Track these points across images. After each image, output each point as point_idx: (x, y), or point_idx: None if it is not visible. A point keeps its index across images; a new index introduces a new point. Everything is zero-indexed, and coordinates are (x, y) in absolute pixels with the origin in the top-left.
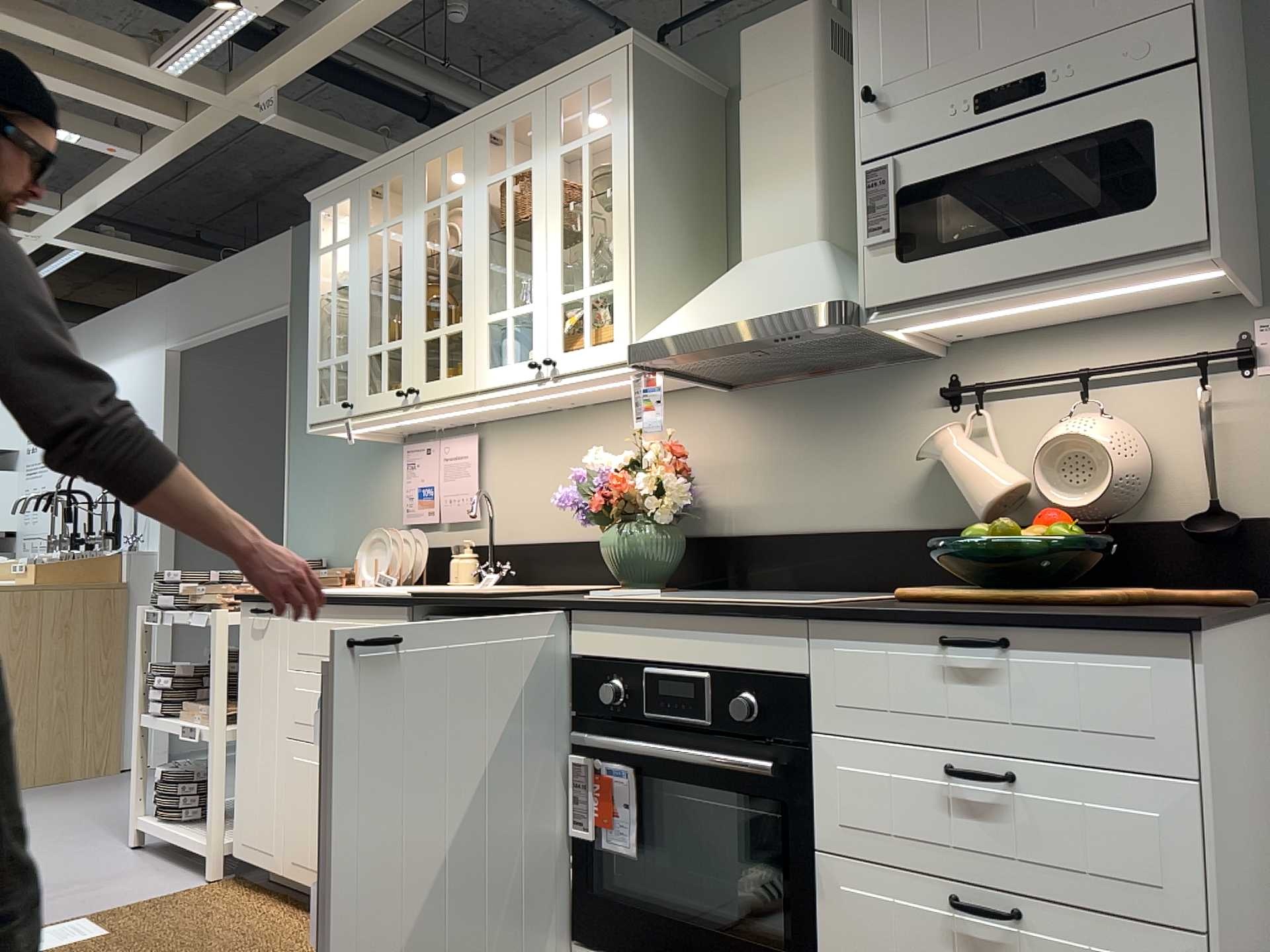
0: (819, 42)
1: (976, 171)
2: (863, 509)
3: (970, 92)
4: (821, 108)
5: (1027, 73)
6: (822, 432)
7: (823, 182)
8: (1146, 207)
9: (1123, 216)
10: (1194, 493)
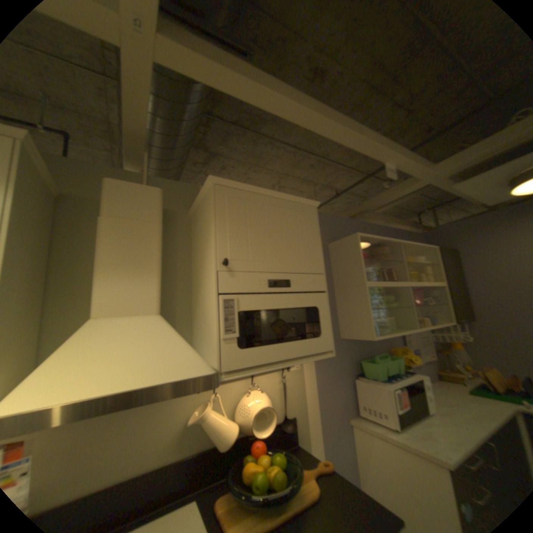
0: (163, 209)
1: (269, 310)
2: (145, 458)
3: (268, 277)
4: (163, 242)
5: (287, 277)
6: (119, 415)
7: (162, 281)
8: (320, 337)
9: (315, 339)
10: (279, 413)
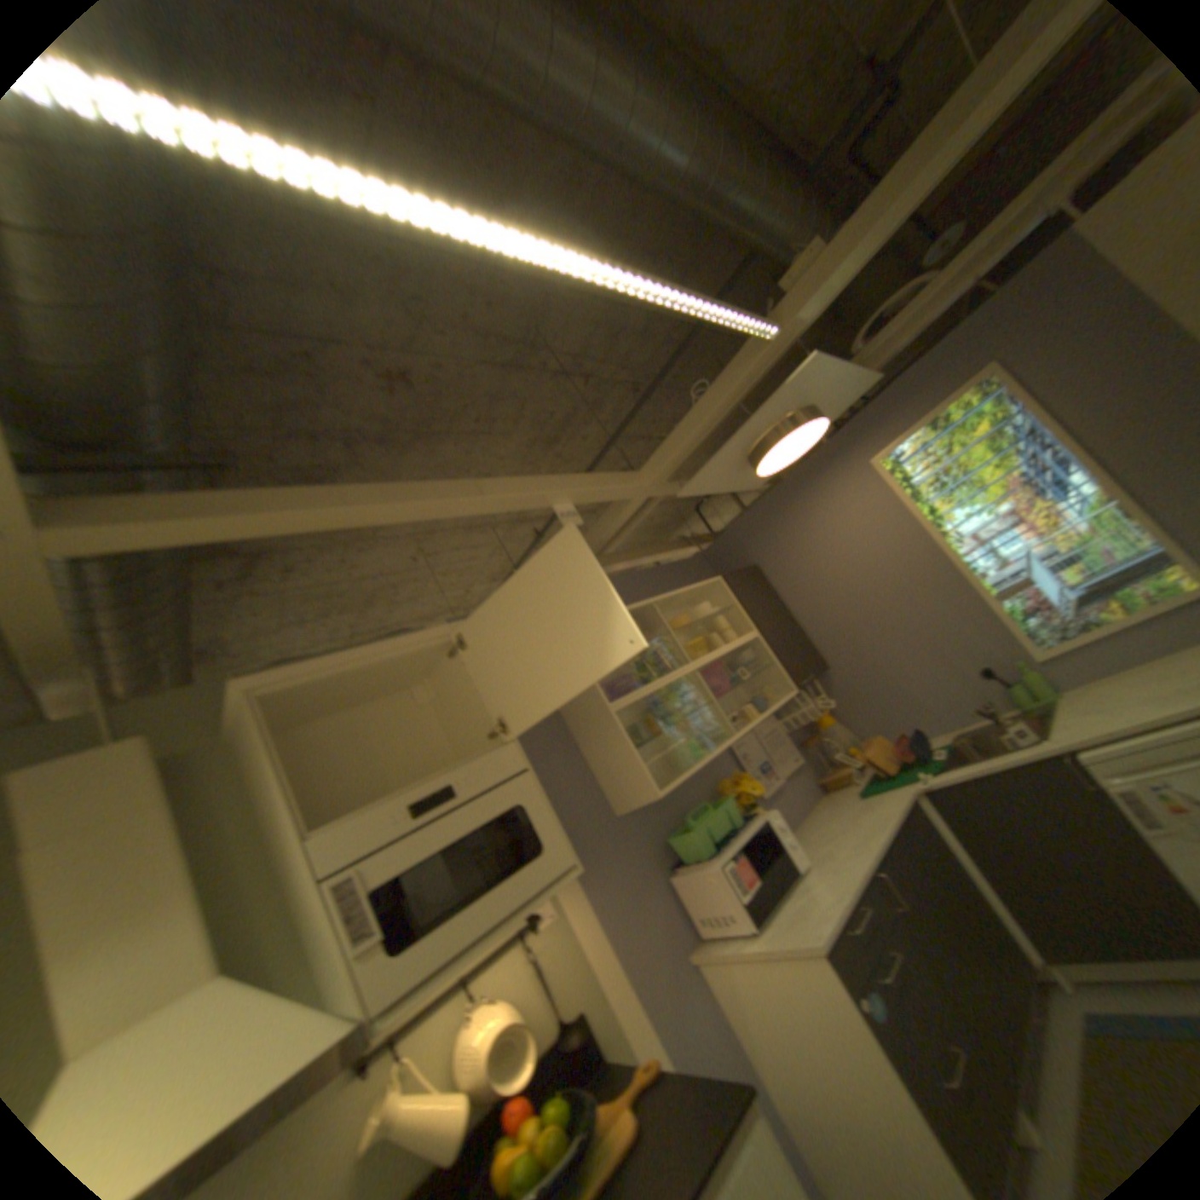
0: (163, 773)
1: (430, 859)
2: None
3: (407, 803)
4: (183, 837)
5: (444, 784)
6: None
7: (205, 911)
8: (544, 853)
9: (535, 862)
10: (547, 1024)
